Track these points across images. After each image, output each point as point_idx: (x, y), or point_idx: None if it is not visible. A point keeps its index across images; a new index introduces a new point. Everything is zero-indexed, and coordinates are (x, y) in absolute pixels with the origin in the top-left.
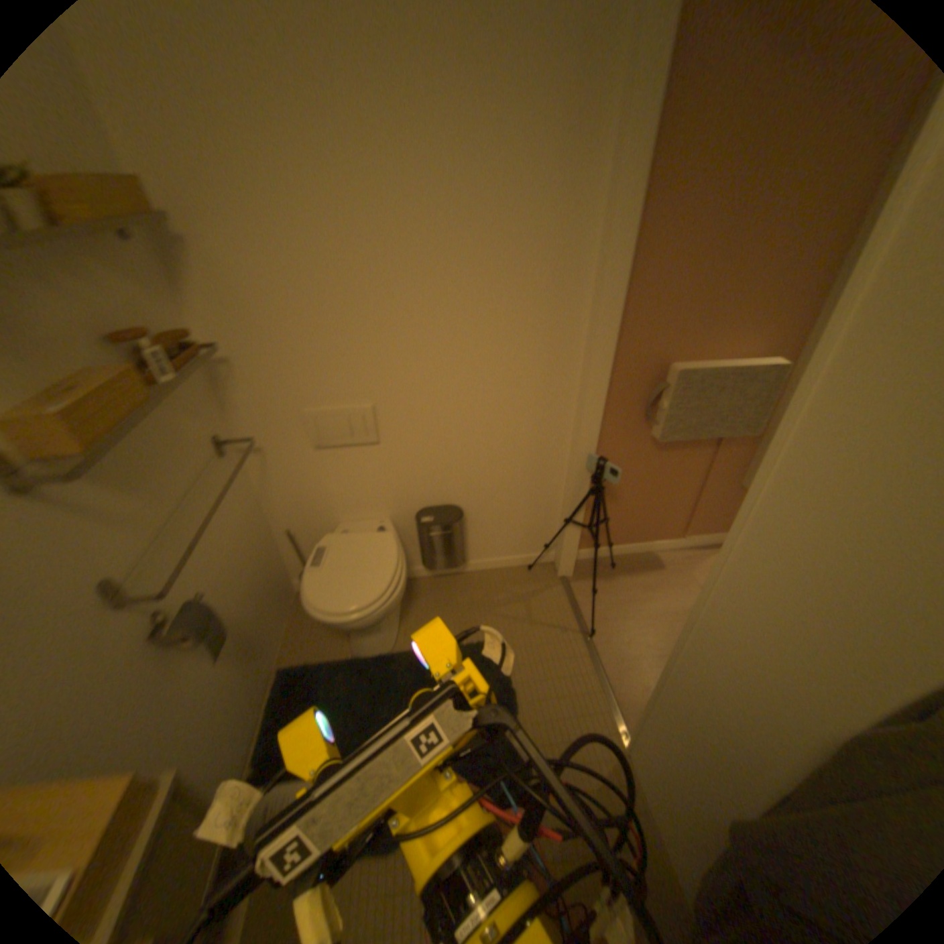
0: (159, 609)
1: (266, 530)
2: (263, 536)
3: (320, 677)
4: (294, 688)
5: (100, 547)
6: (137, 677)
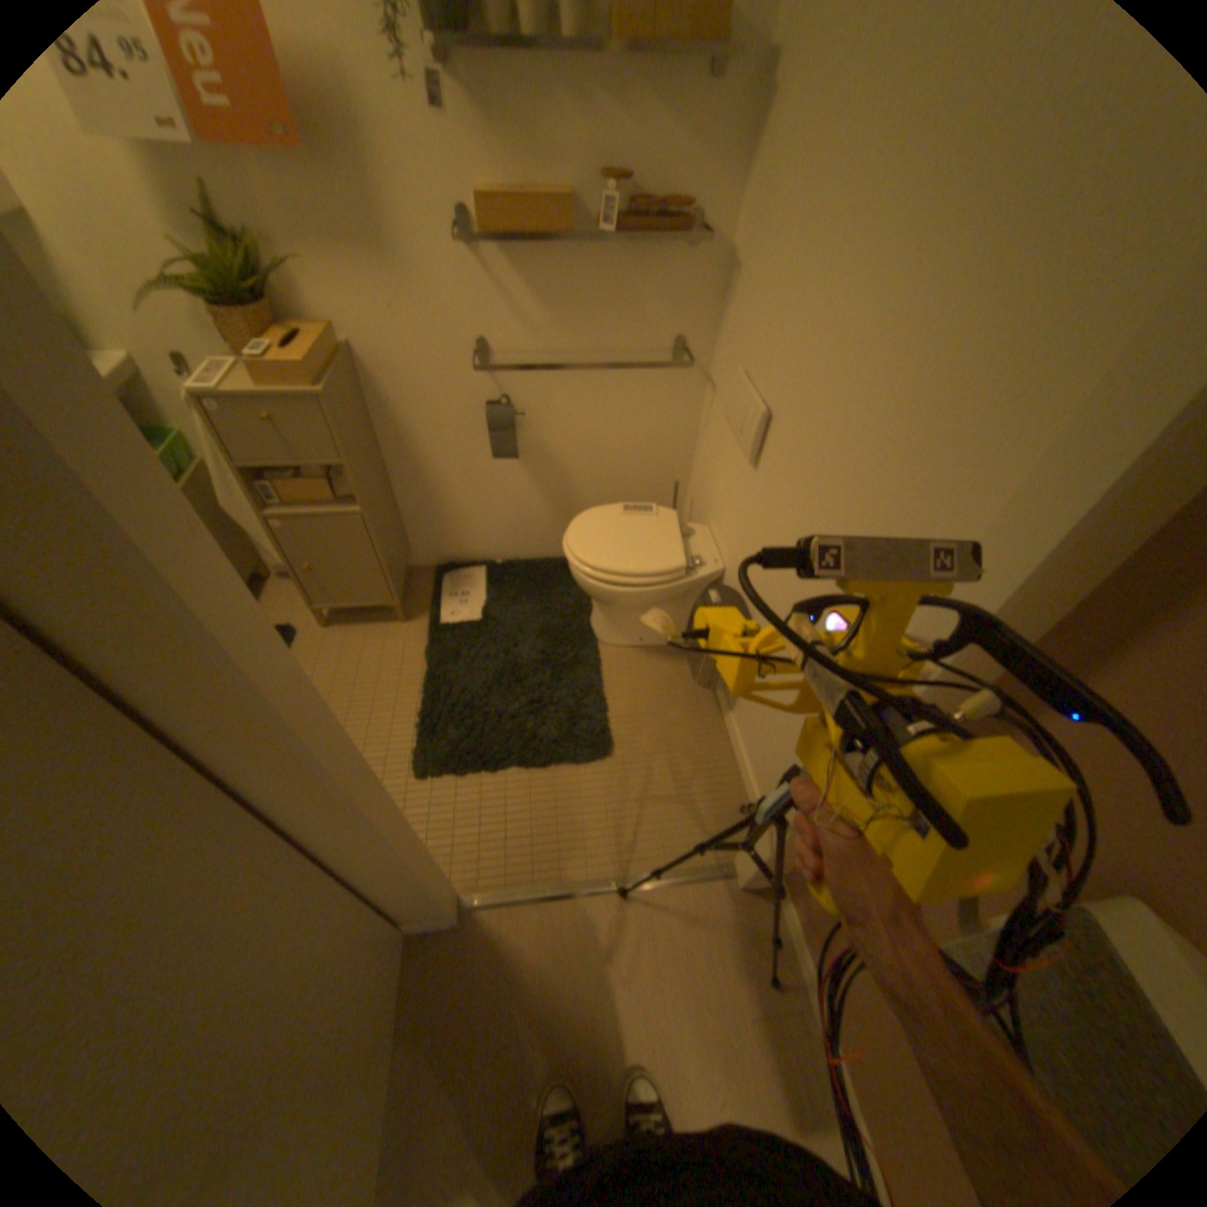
0: (509, 400)
1: (679, 471)
2: (670, 471)
3: (572, 589)
4: (561, 573)
5: (493, 320)
6: (467, 415)
